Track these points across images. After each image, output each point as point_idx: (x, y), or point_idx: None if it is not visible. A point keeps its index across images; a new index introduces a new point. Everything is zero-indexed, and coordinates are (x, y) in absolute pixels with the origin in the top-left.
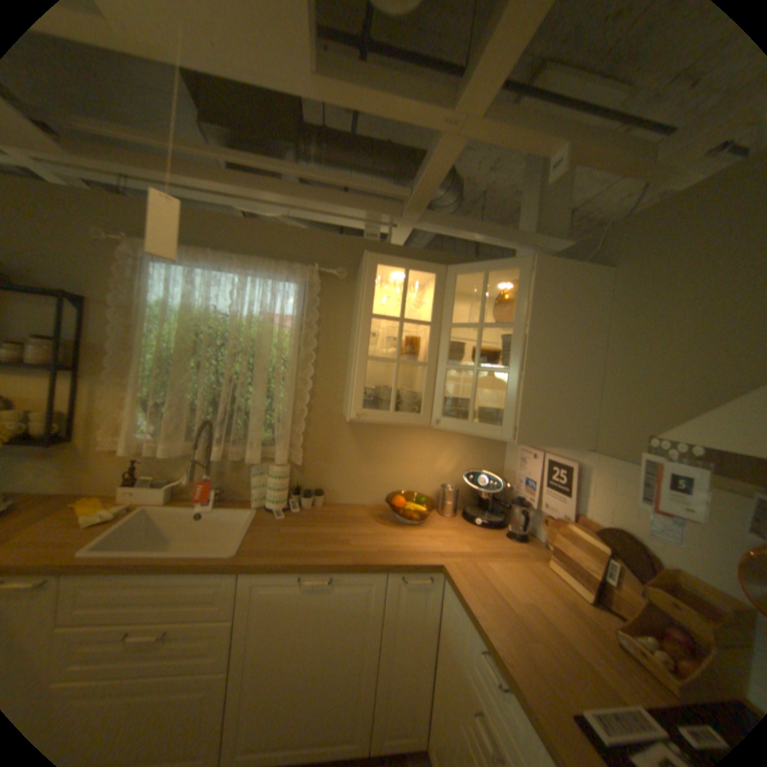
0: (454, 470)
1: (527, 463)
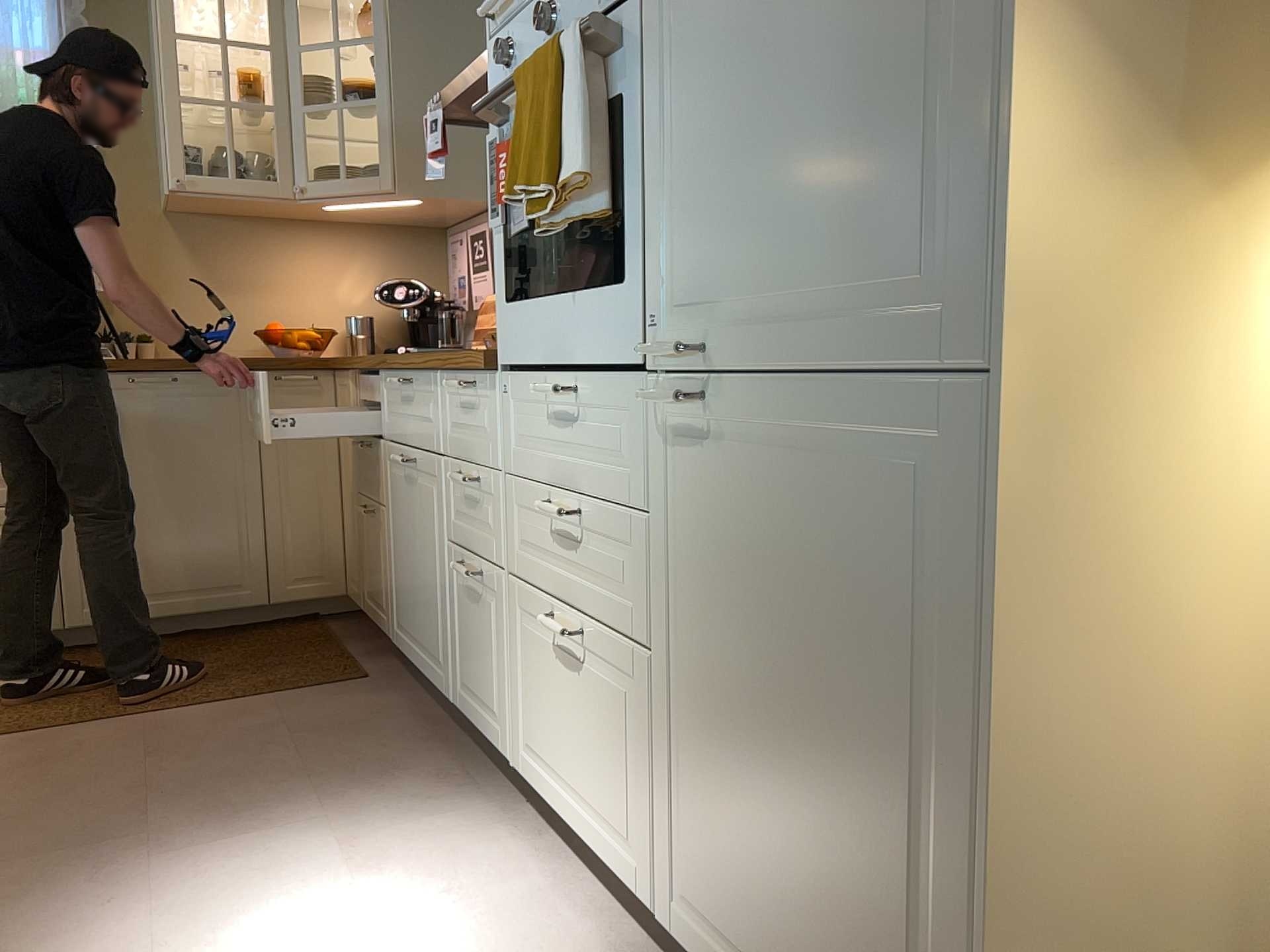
0: (367, 298)
1: (455, 255)
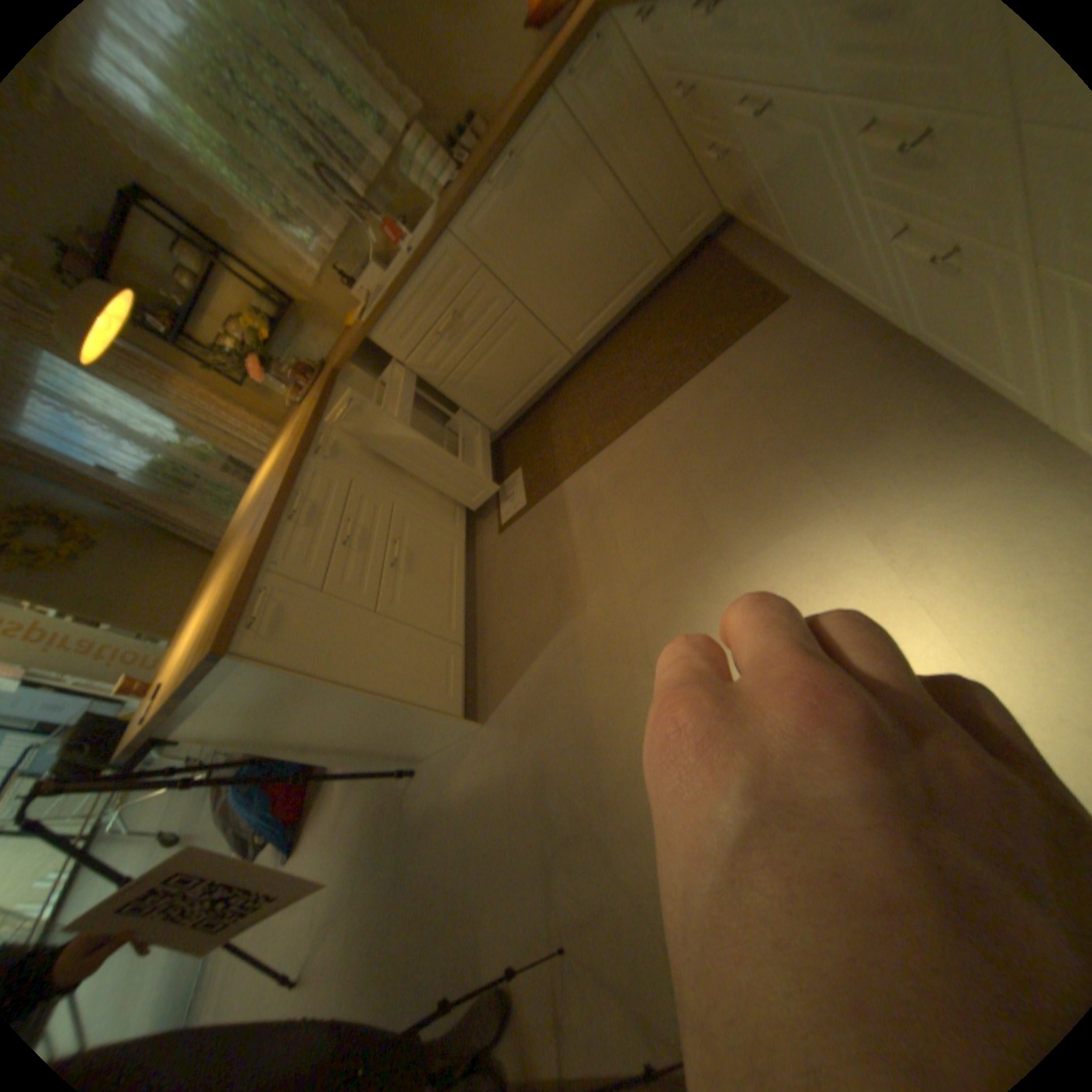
0: None
1: None
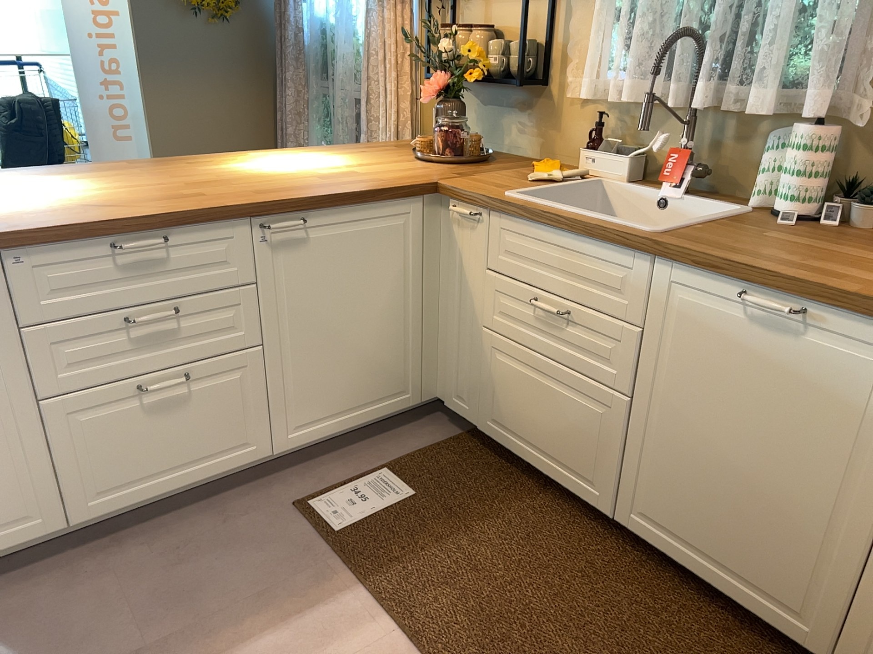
0: None
1: None
